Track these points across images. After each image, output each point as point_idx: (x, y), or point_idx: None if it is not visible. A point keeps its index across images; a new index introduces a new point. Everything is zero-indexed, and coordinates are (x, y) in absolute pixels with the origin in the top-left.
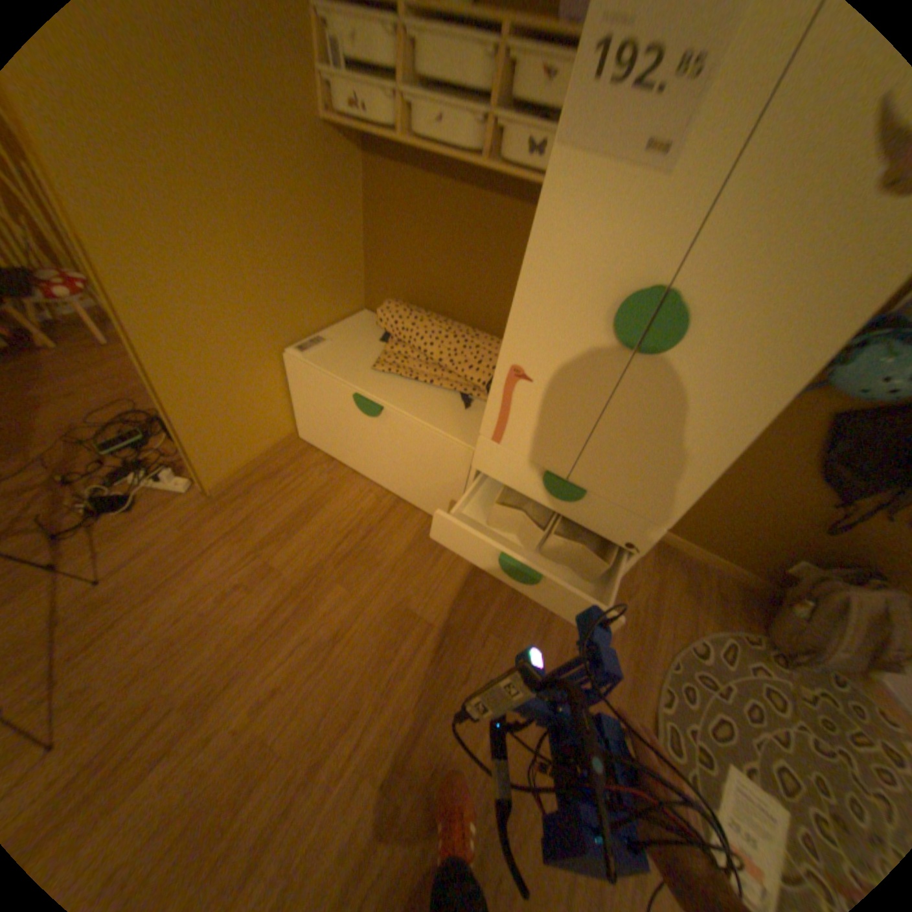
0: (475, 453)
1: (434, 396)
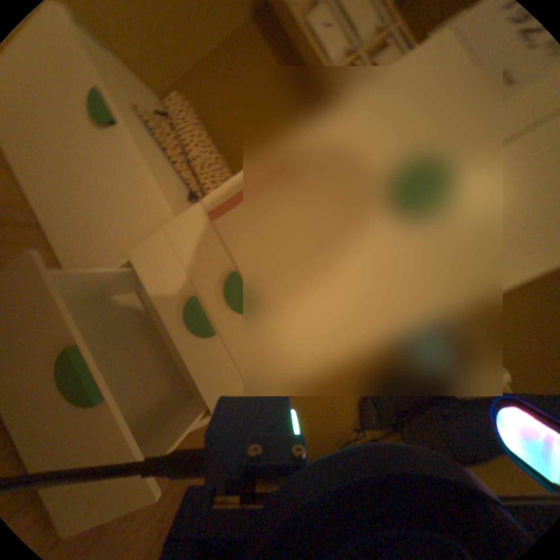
0: (179, 218)
1: (169, 170)
